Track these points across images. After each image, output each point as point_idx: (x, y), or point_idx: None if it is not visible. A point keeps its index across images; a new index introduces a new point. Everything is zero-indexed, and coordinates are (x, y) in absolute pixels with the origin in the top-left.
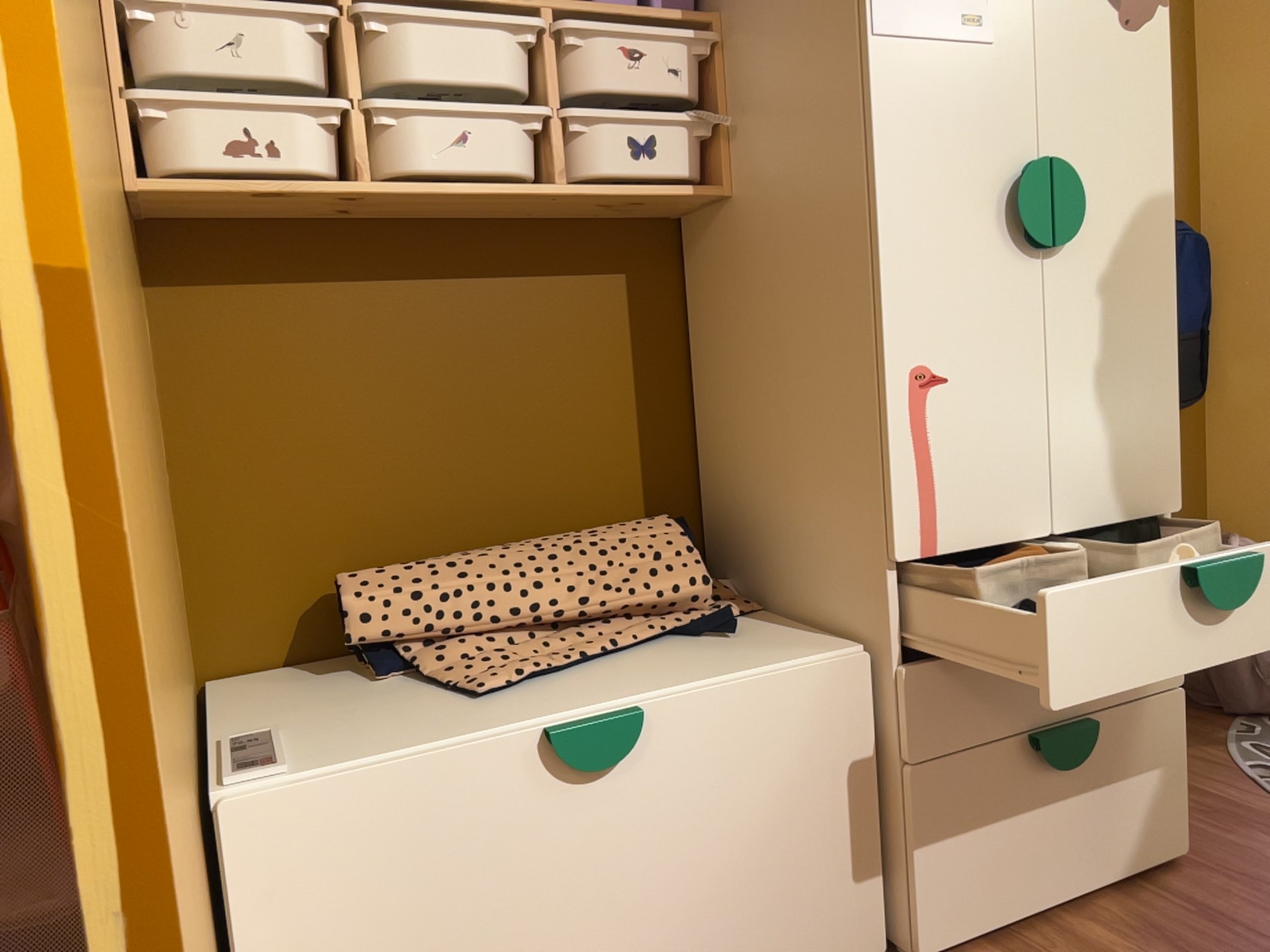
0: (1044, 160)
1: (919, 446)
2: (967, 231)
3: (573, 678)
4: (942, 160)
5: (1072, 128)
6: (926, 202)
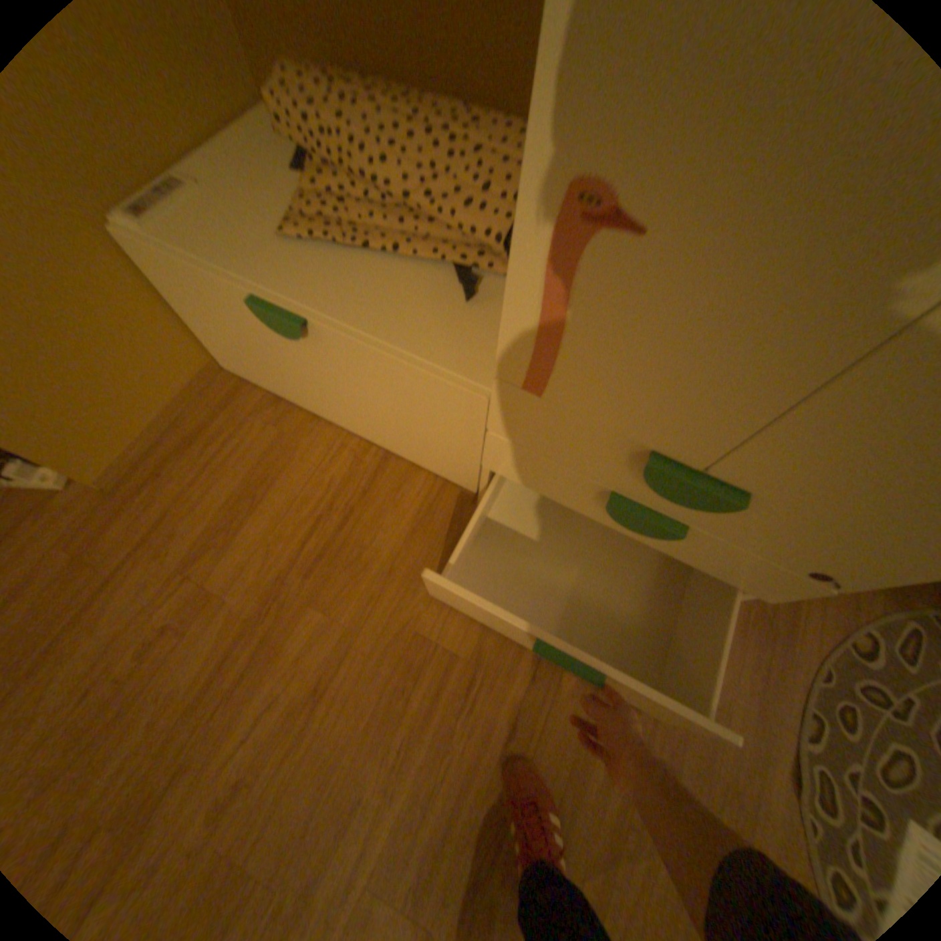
0: None
1: (551, 291)
2: None
3: (340, 256)
4: None
5: None
6: None
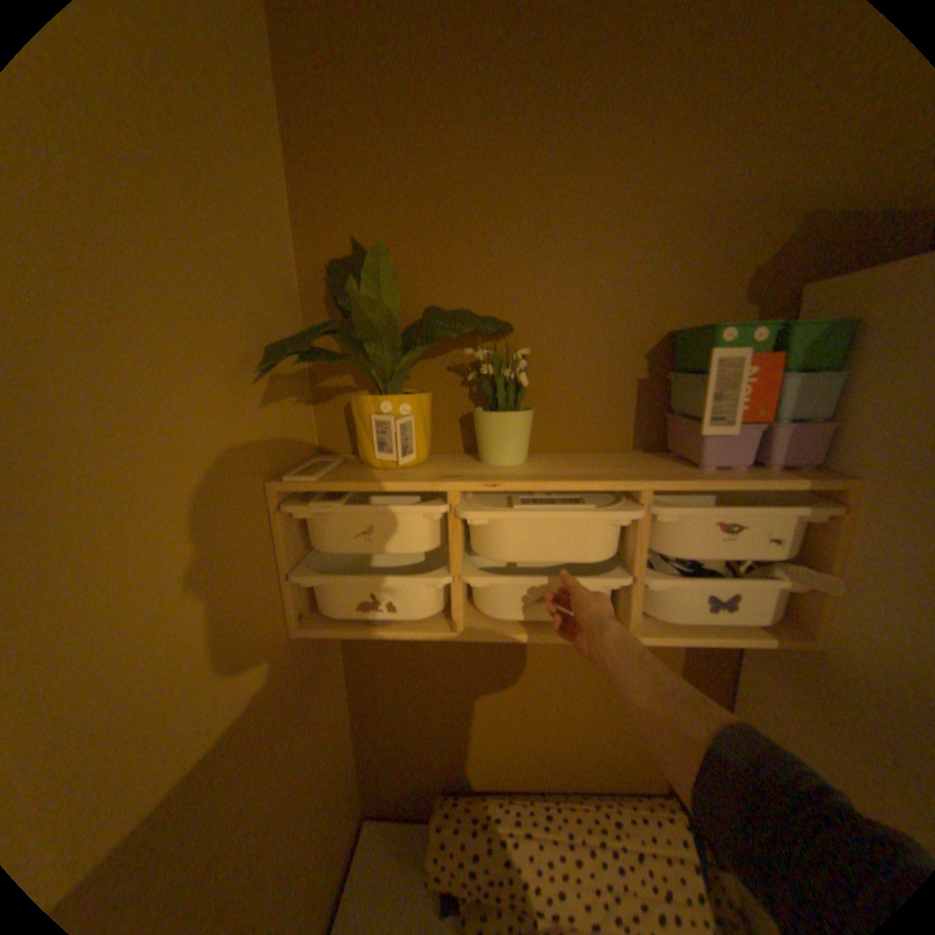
0: None
1: None
2: None
3: None
4: None
5: None
6: None
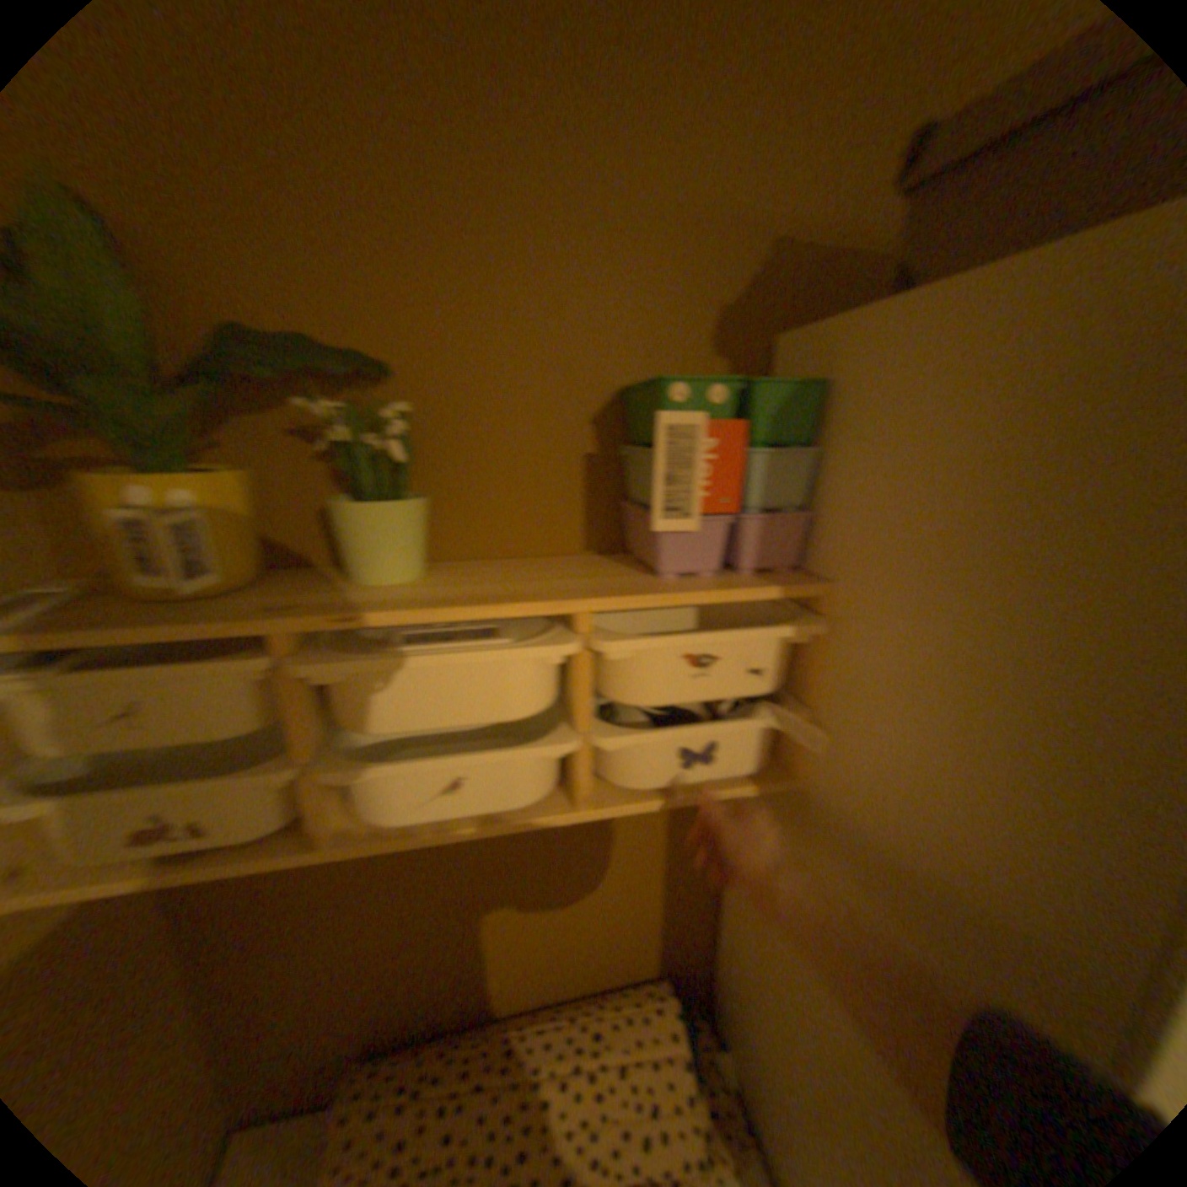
0: None
1: None
2: None
3: None
4: None
5: None
6: None
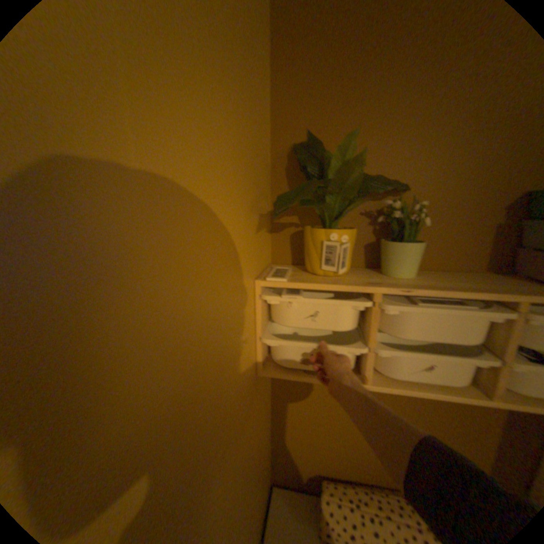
0: None
1: None
2: None
3: None
4: None
5: None
6: None
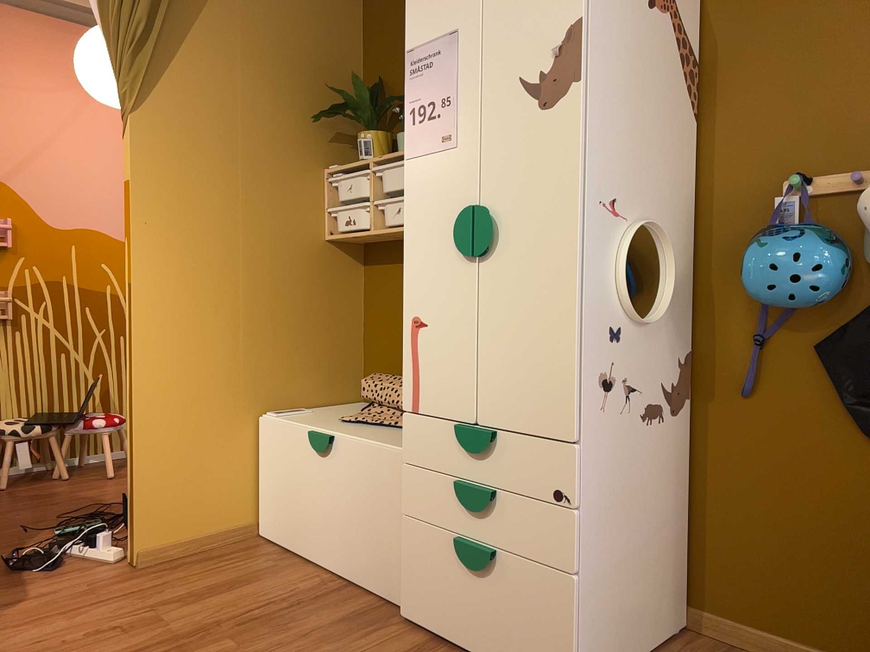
0: (475, 205)
1: (413, 355)
2: (439, 247)
3: (364, 427)
4: (430, 212)
5: (500, 181)
6: (421, 234)
